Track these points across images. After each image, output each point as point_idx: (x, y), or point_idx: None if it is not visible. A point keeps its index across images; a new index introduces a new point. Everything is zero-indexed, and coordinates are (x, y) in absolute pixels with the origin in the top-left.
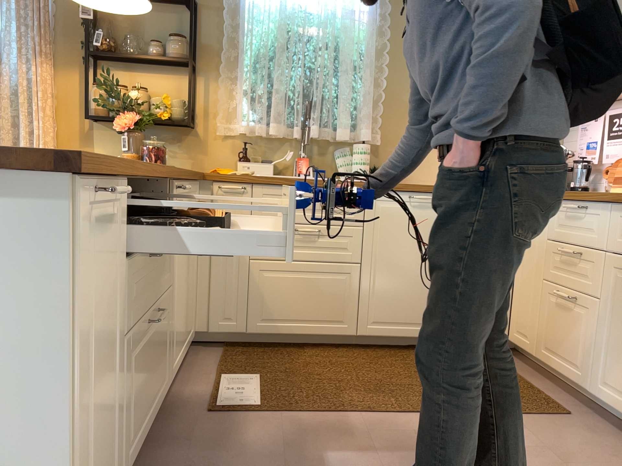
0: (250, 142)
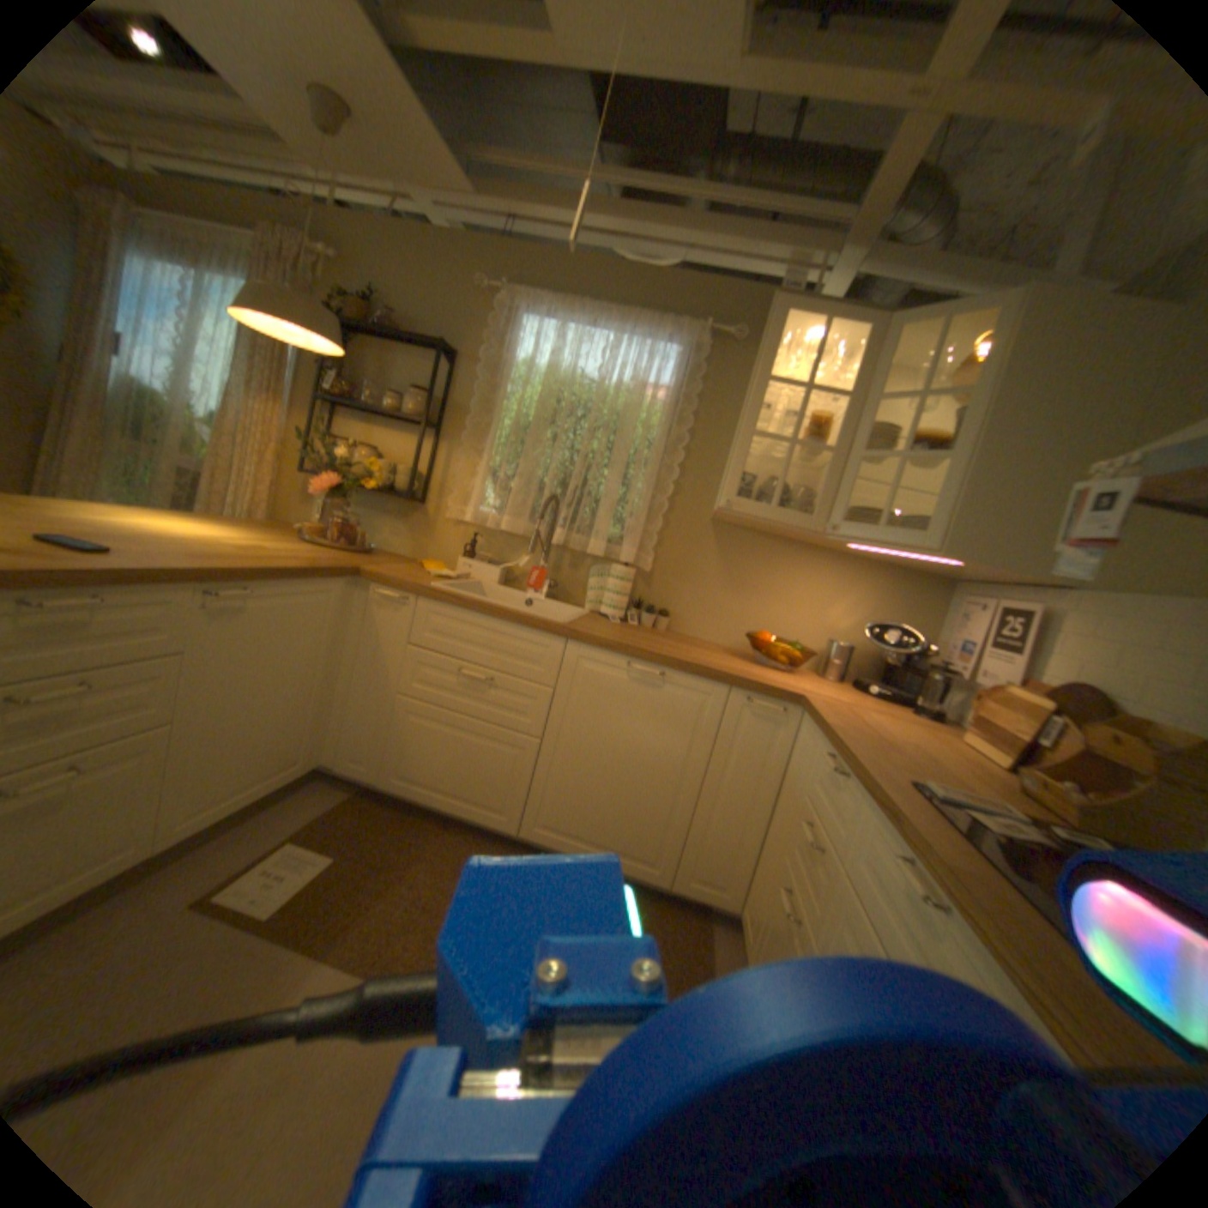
0: (481, 536)
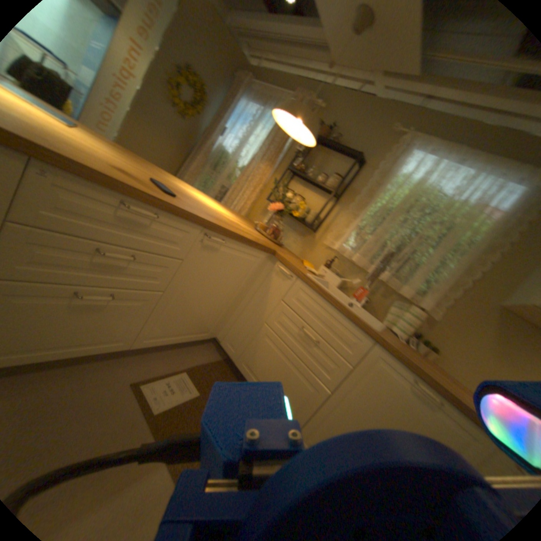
0: (337, 259)
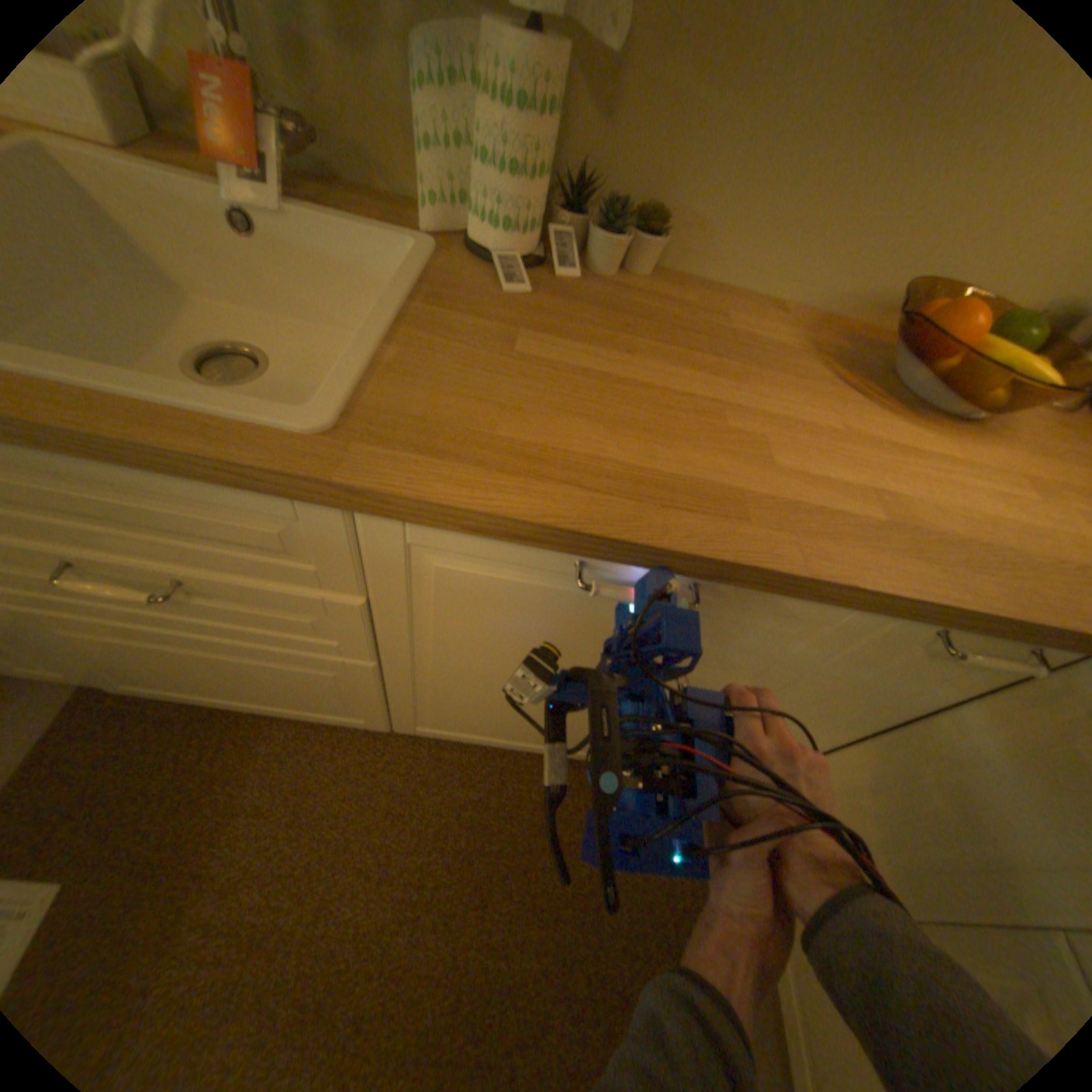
0: None
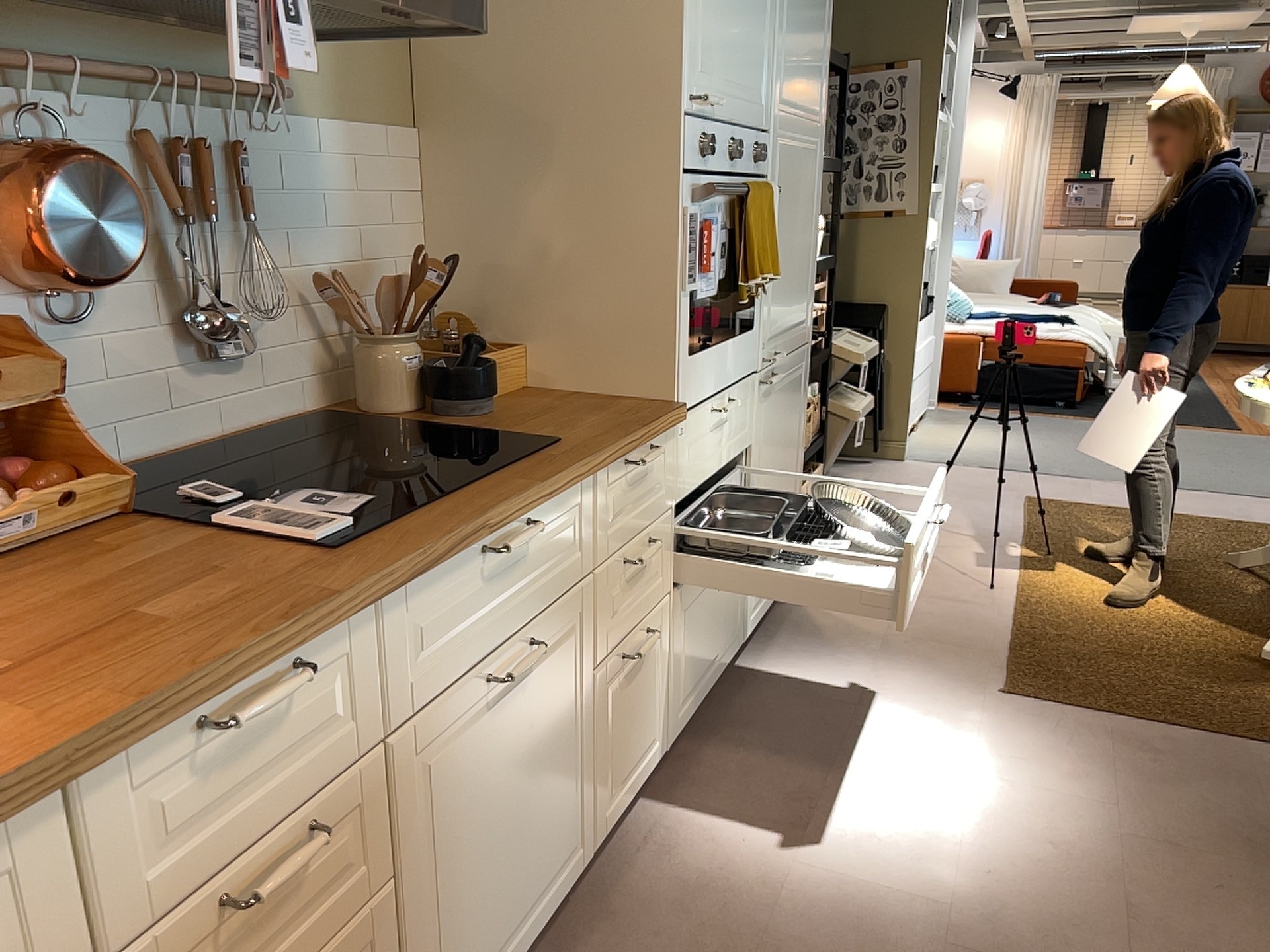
0: None
